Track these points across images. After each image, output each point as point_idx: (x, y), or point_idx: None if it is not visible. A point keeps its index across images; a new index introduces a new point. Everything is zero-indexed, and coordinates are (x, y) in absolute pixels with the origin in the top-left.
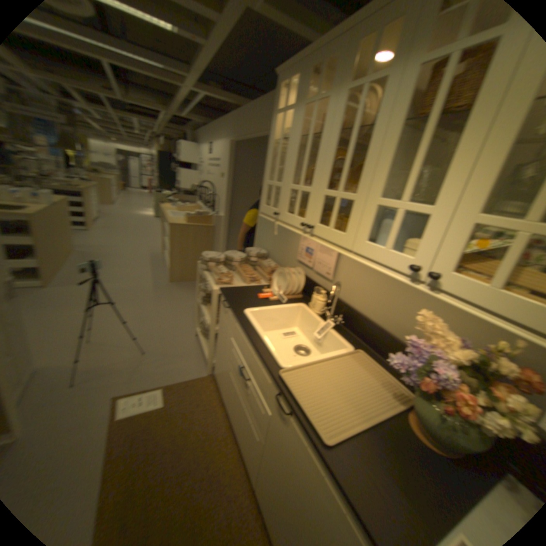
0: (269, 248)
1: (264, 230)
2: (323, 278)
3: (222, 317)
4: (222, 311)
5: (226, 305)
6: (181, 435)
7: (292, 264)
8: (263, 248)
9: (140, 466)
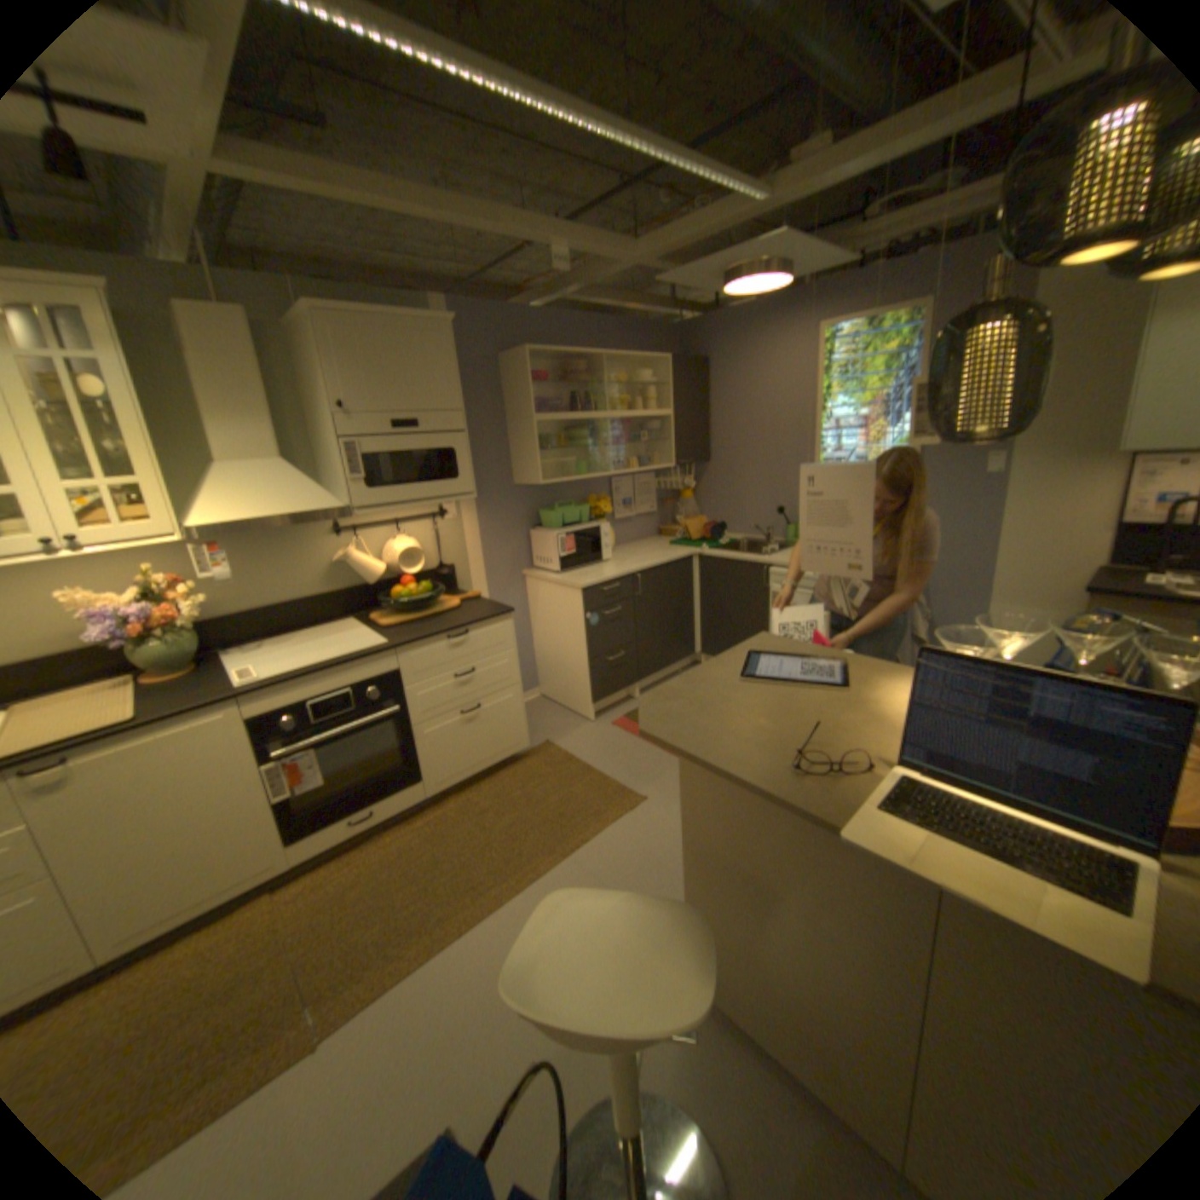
0: None
1: None
2: None
3: None
4: None
5: None
6: None
7: None
8: None
9: None
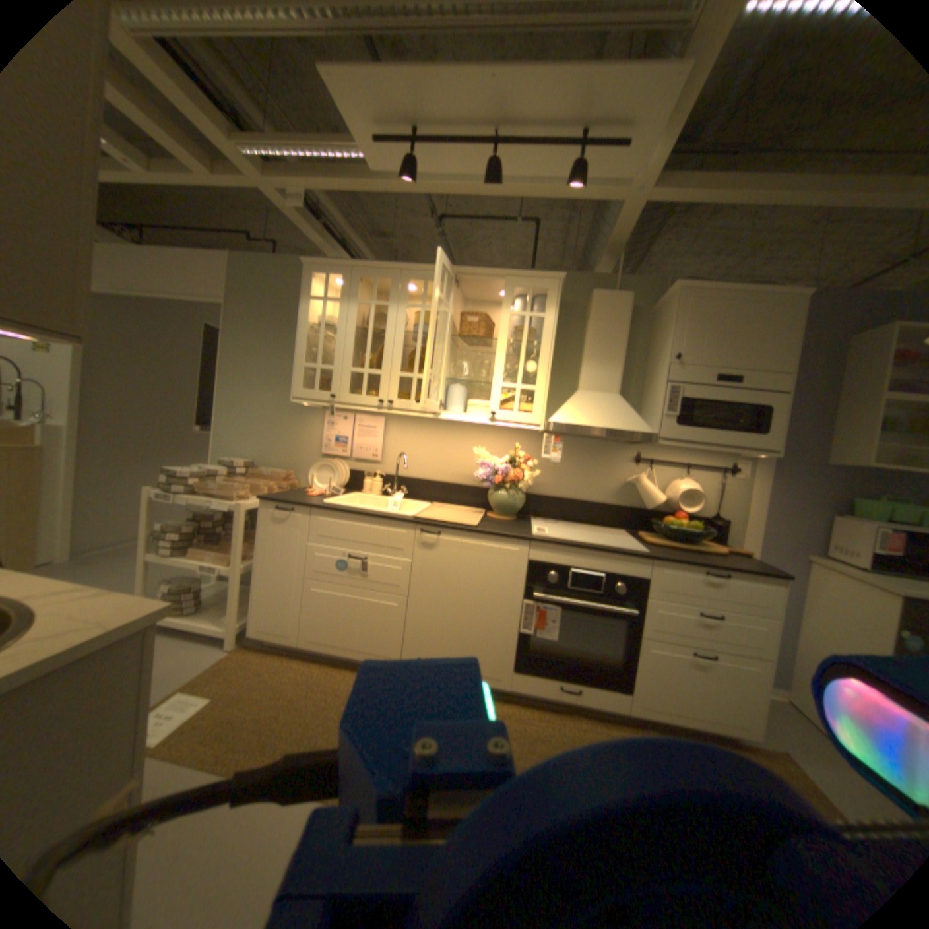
0: (249, 455)
1: (229, 431)
2: (364, 463)
3: (256, 538)
4: (257, 529)
5: (273, 514)
6: (269, 701)
7: (307, 463)
8: (230, 457)
9: (255, 743)
